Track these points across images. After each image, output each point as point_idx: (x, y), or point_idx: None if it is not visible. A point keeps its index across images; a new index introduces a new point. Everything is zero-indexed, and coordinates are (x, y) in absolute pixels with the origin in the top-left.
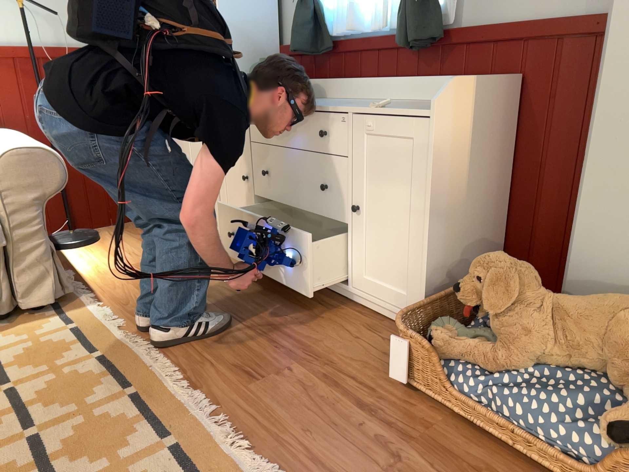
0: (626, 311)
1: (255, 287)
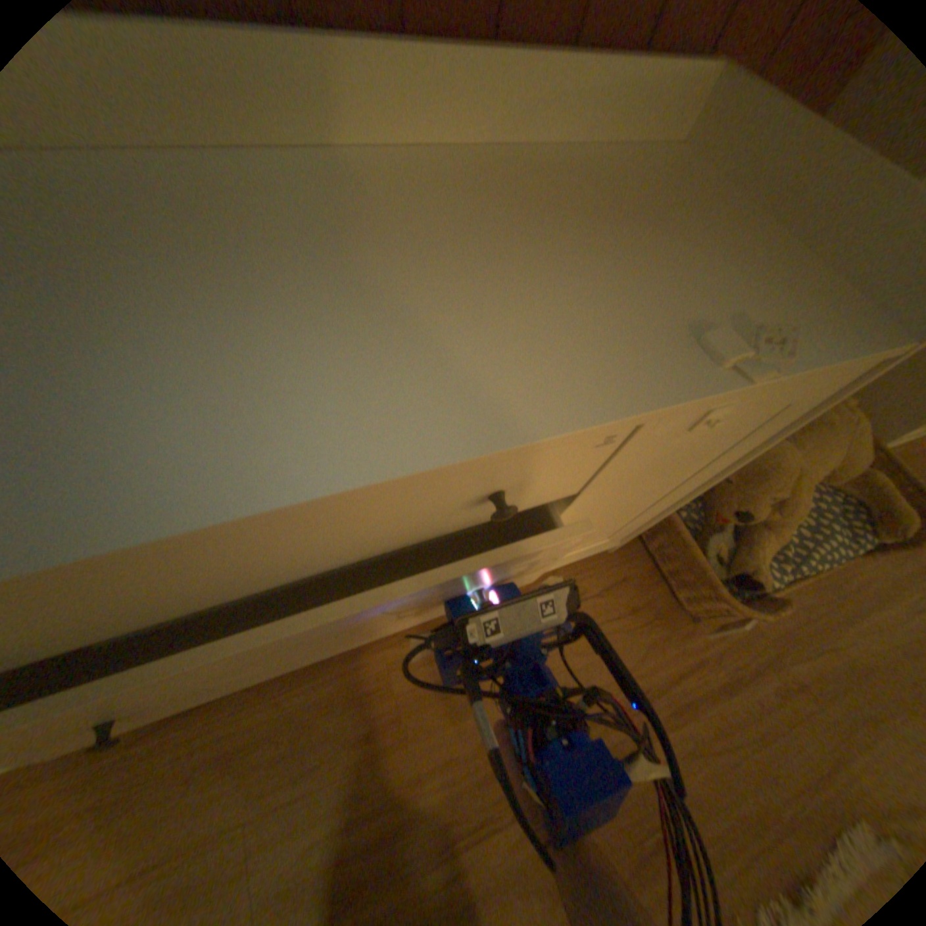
0: (848, 431)
1: (346, 755)
